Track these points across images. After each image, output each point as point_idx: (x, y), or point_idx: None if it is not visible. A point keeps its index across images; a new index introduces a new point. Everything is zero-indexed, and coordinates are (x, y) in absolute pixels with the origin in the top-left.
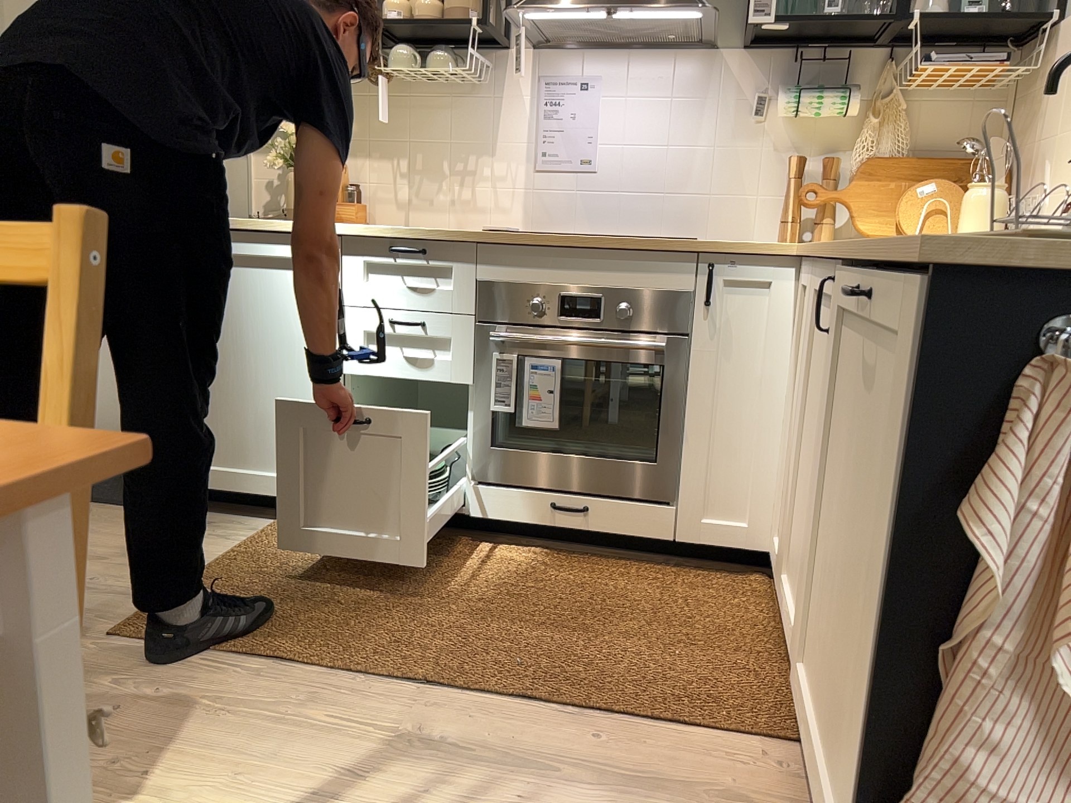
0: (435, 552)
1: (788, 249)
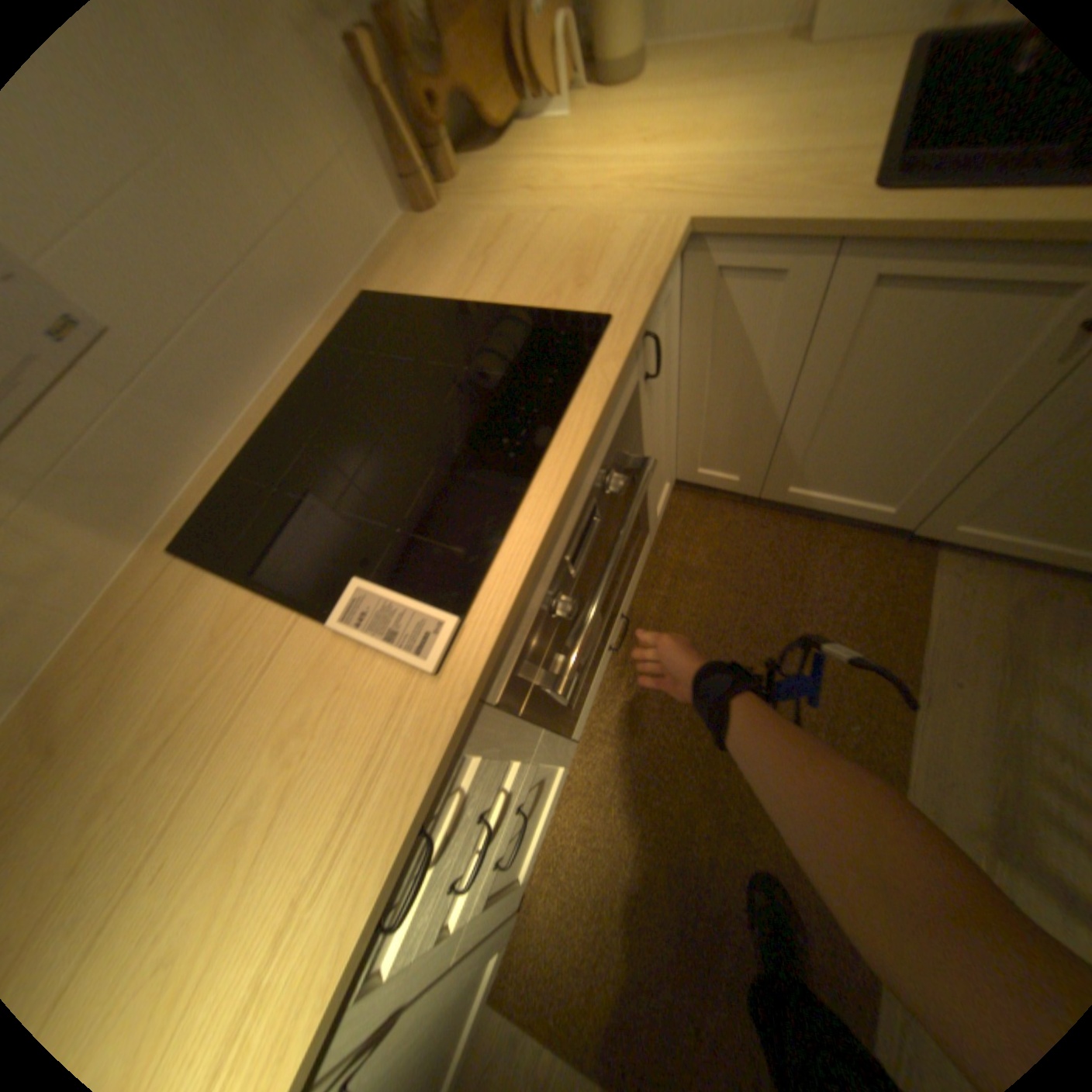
0: (607, 787)
1: (685, 221)
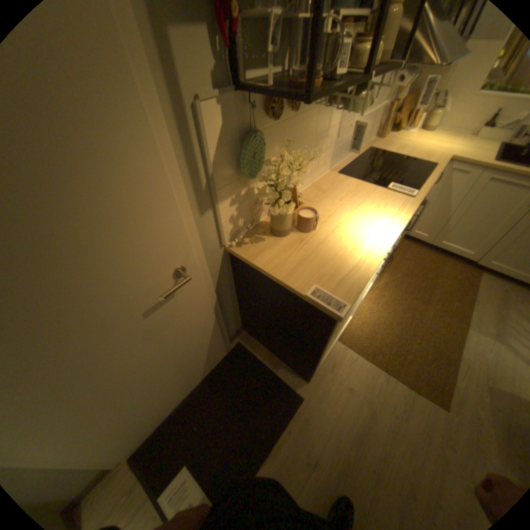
0: (379, 300)
1: (453, 155)
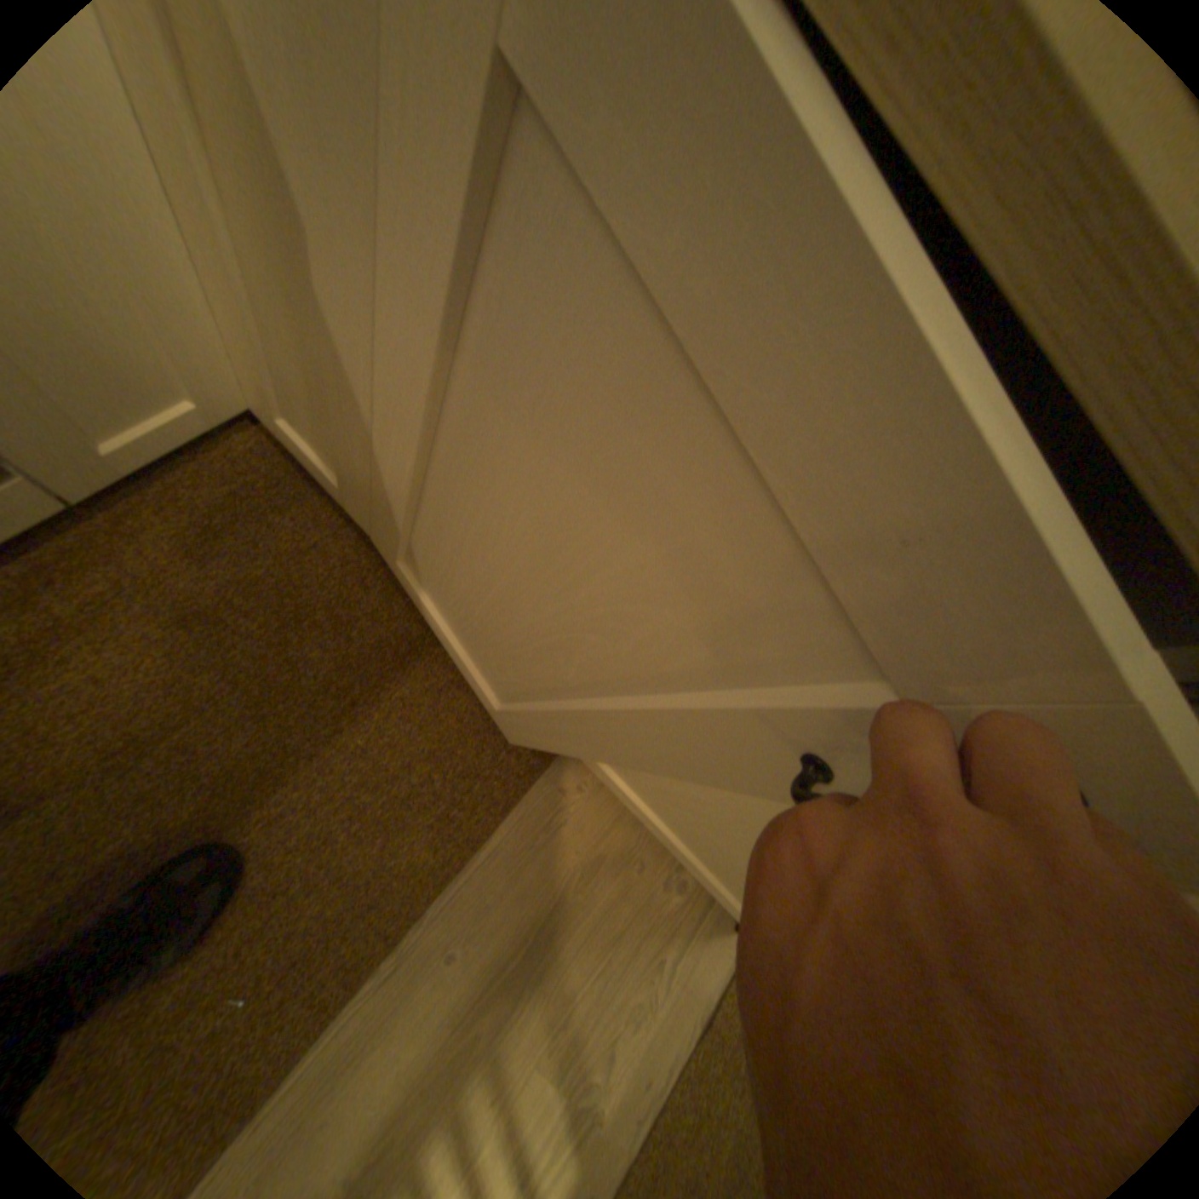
0: None
1: None
